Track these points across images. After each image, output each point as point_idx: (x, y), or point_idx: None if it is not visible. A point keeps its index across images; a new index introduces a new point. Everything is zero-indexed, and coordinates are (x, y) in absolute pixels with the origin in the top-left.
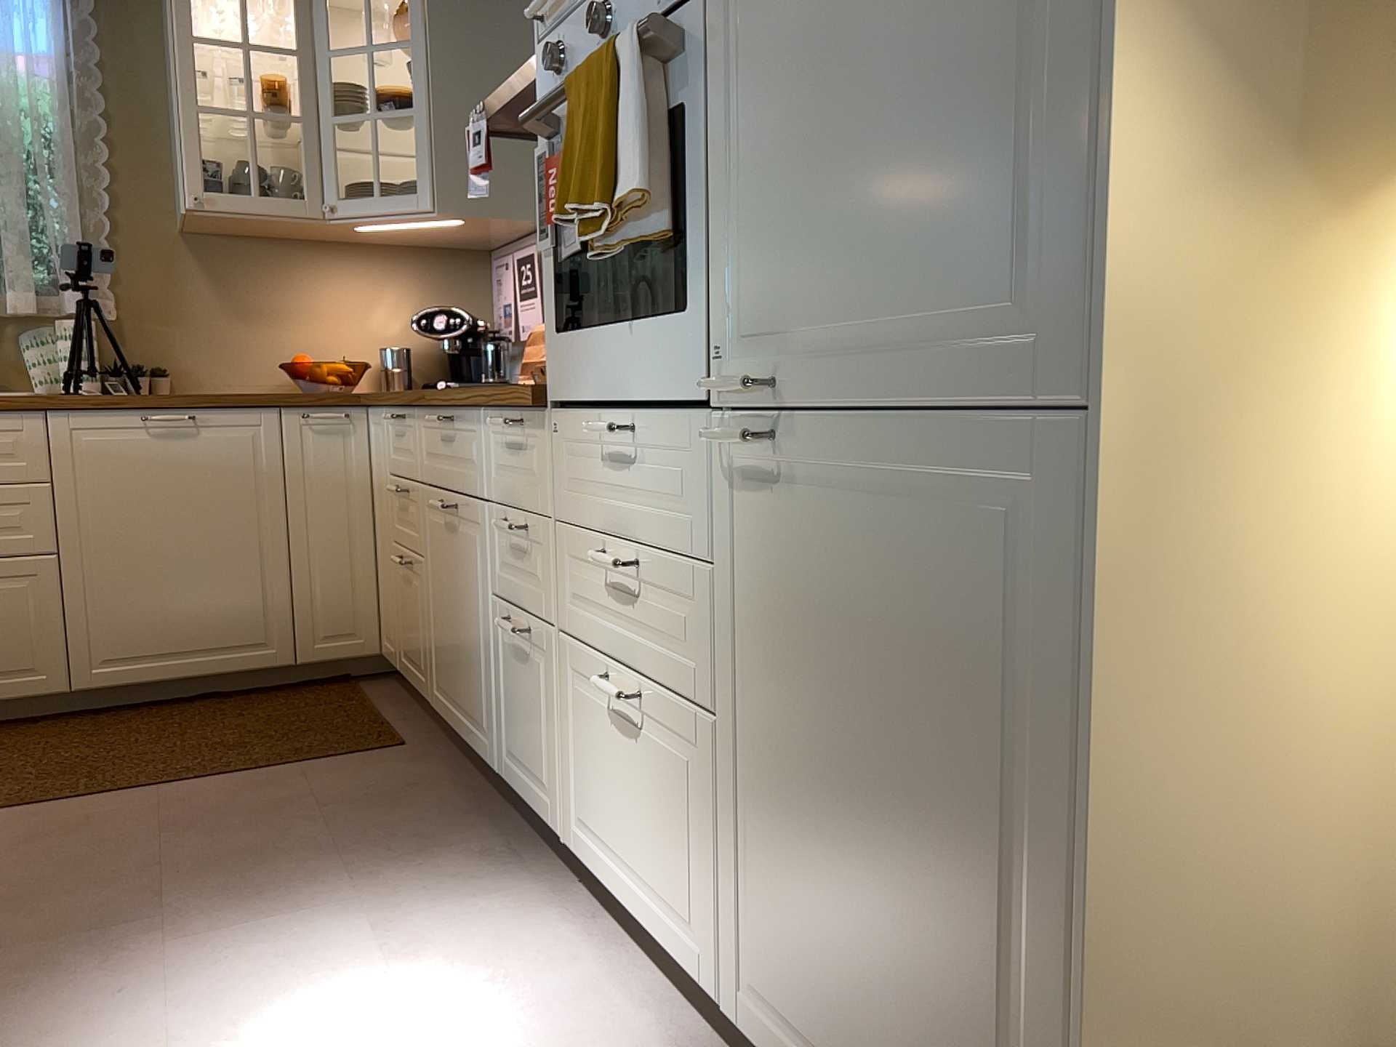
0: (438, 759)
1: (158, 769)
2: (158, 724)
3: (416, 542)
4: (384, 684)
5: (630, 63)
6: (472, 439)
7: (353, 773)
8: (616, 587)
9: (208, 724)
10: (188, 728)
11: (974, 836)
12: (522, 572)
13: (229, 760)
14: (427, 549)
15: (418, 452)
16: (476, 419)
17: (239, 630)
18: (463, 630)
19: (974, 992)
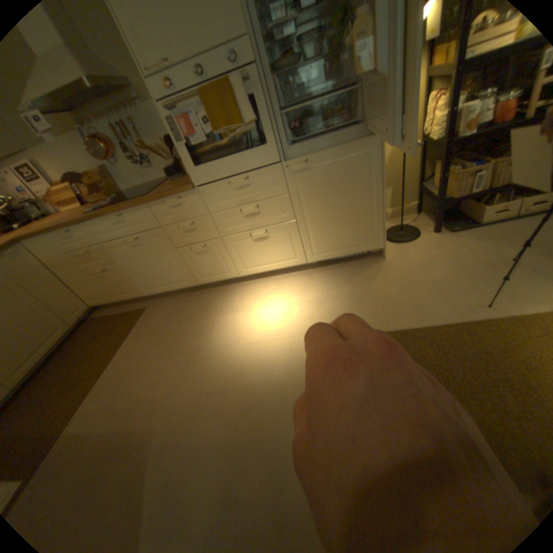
0: (160, 302)
1: (96, 363)
2: (57, 368)
3: (104, 262)
4: (98, 313)
5: (236, 84)
6: (140, 215)
7: (150, 318)
8: (246, 215)
9: (74, 354)
10: (71, 359)
11: (361, 199)
12: (193, 234)
13: (110, 346)
14: (116, 260)
15: (90, 236)
16: (141, 208)
17: (46, 331)
18: (158, 266)
19: (362, 218)
